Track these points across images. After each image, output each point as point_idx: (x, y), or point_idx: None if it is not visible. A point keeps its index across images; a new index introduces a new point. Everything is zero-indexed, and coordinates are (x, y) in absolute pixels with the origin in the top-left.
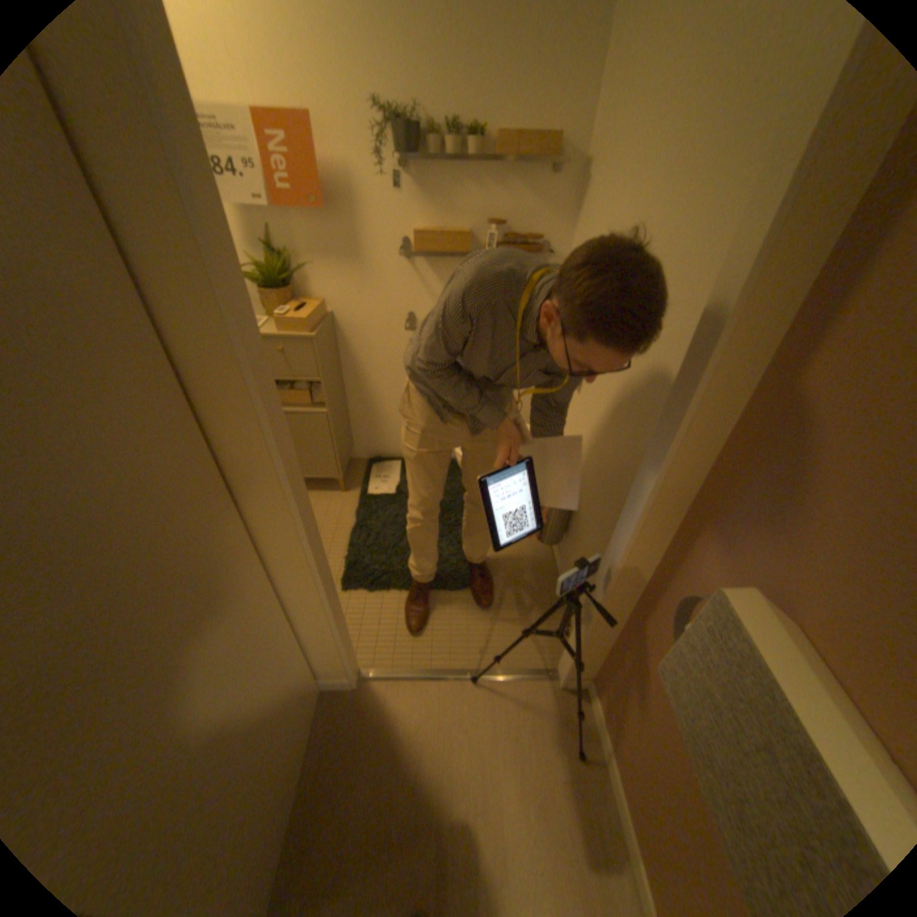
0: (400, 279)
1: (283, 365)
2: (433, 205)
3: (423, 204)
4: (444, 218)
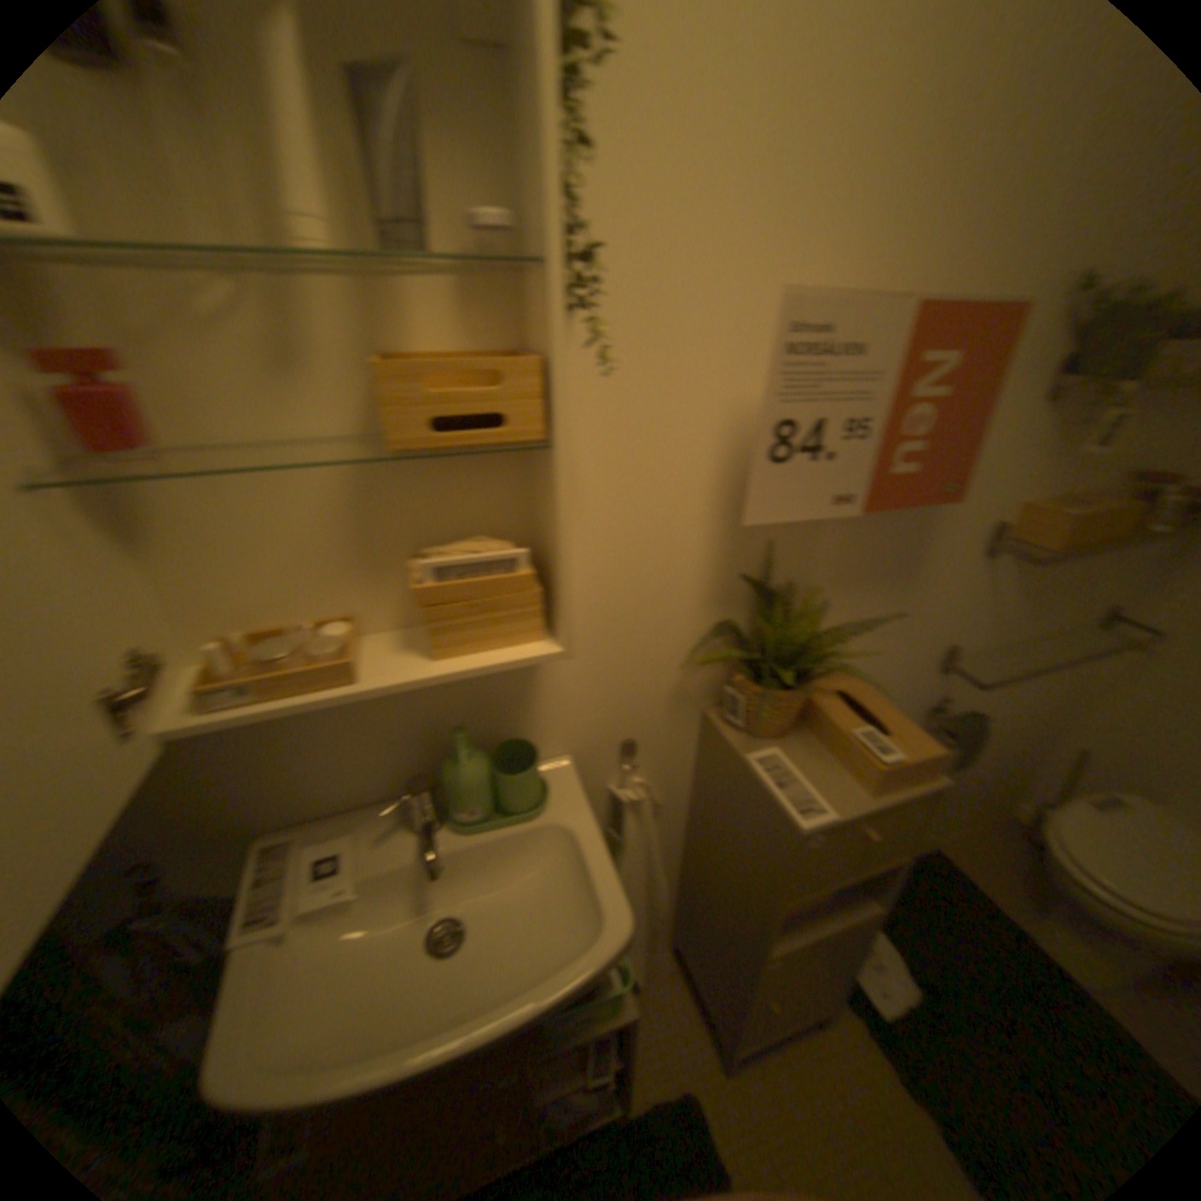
0: (962, 592)
1: (853, 862)
2: (1065, 457)
3: (1050, 458)
4: (1069, 478)
